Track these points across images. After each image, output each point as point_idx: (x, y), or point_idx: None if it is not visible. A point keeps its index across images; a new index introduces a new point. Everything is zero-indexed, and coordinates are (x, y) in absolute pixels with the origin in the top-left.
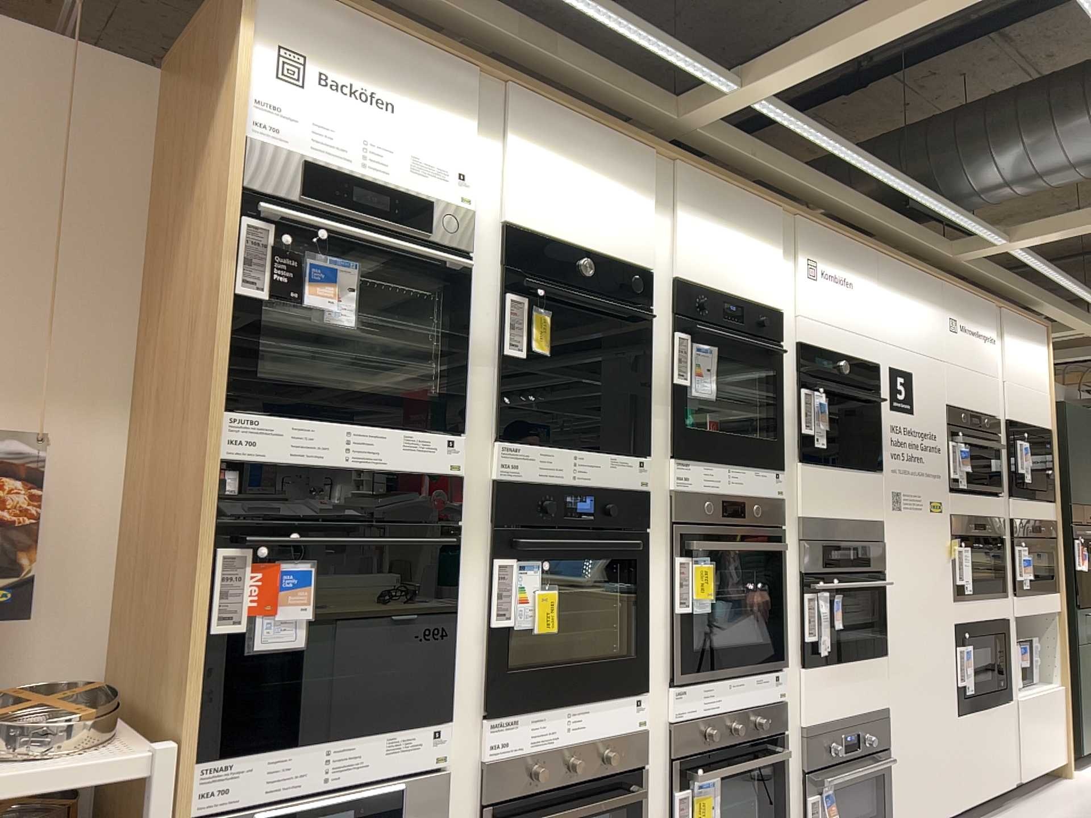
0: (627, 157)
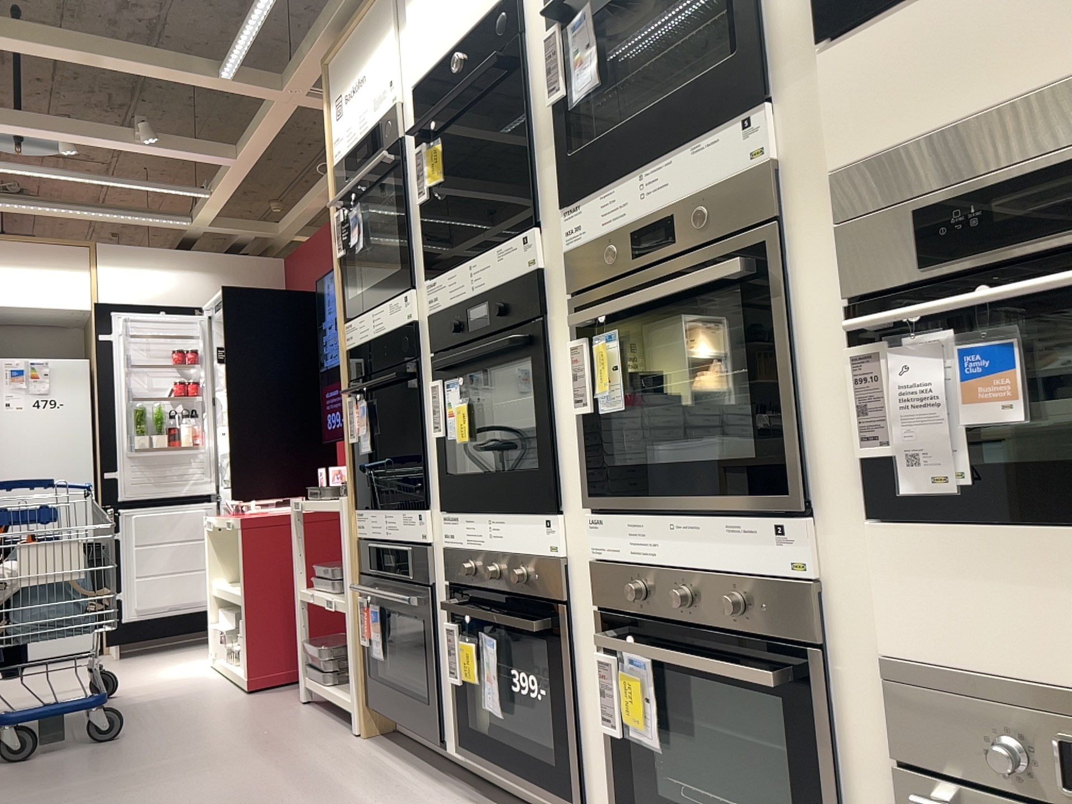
0: None
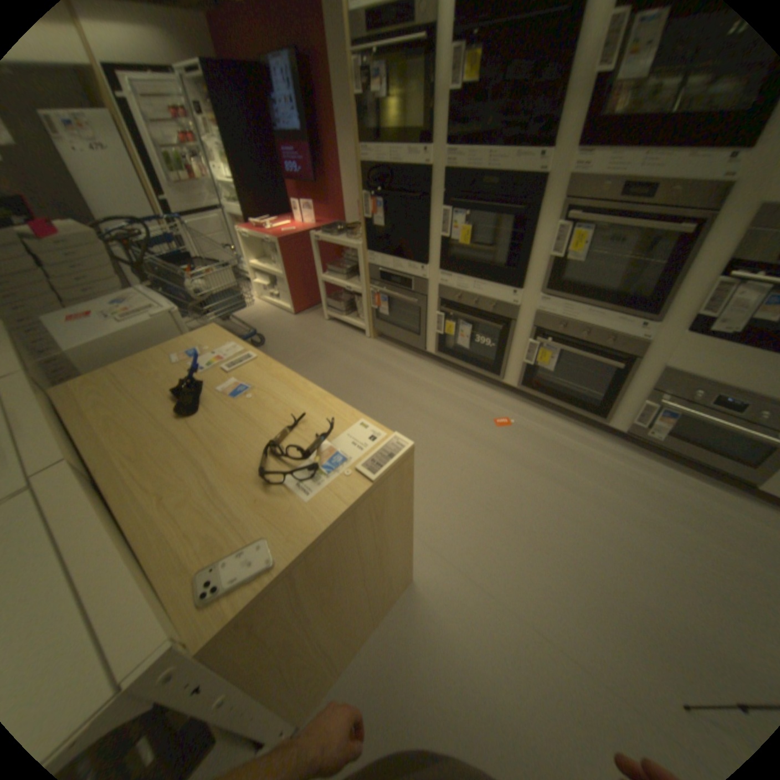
0: None
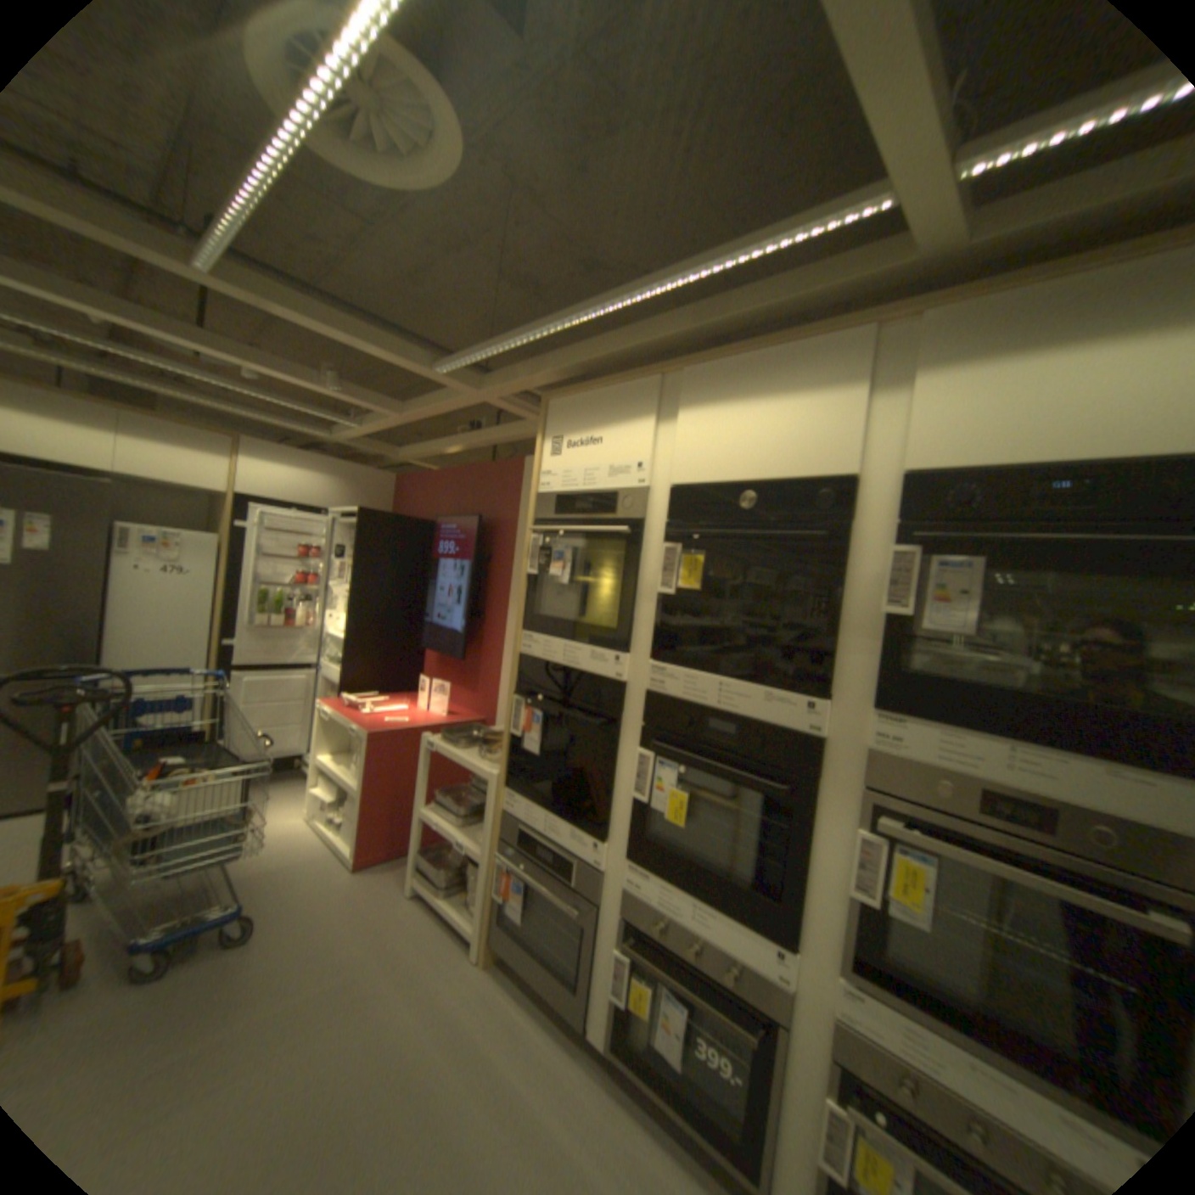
0: (826, 346)
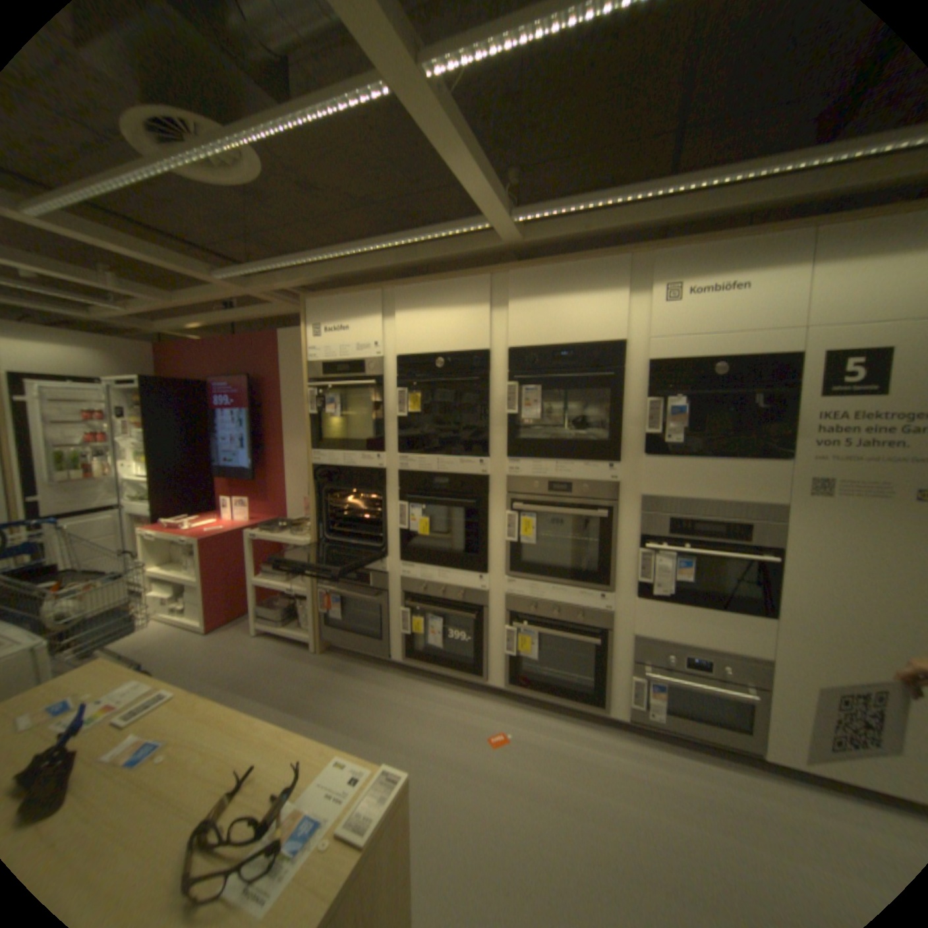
0: (468, 285)
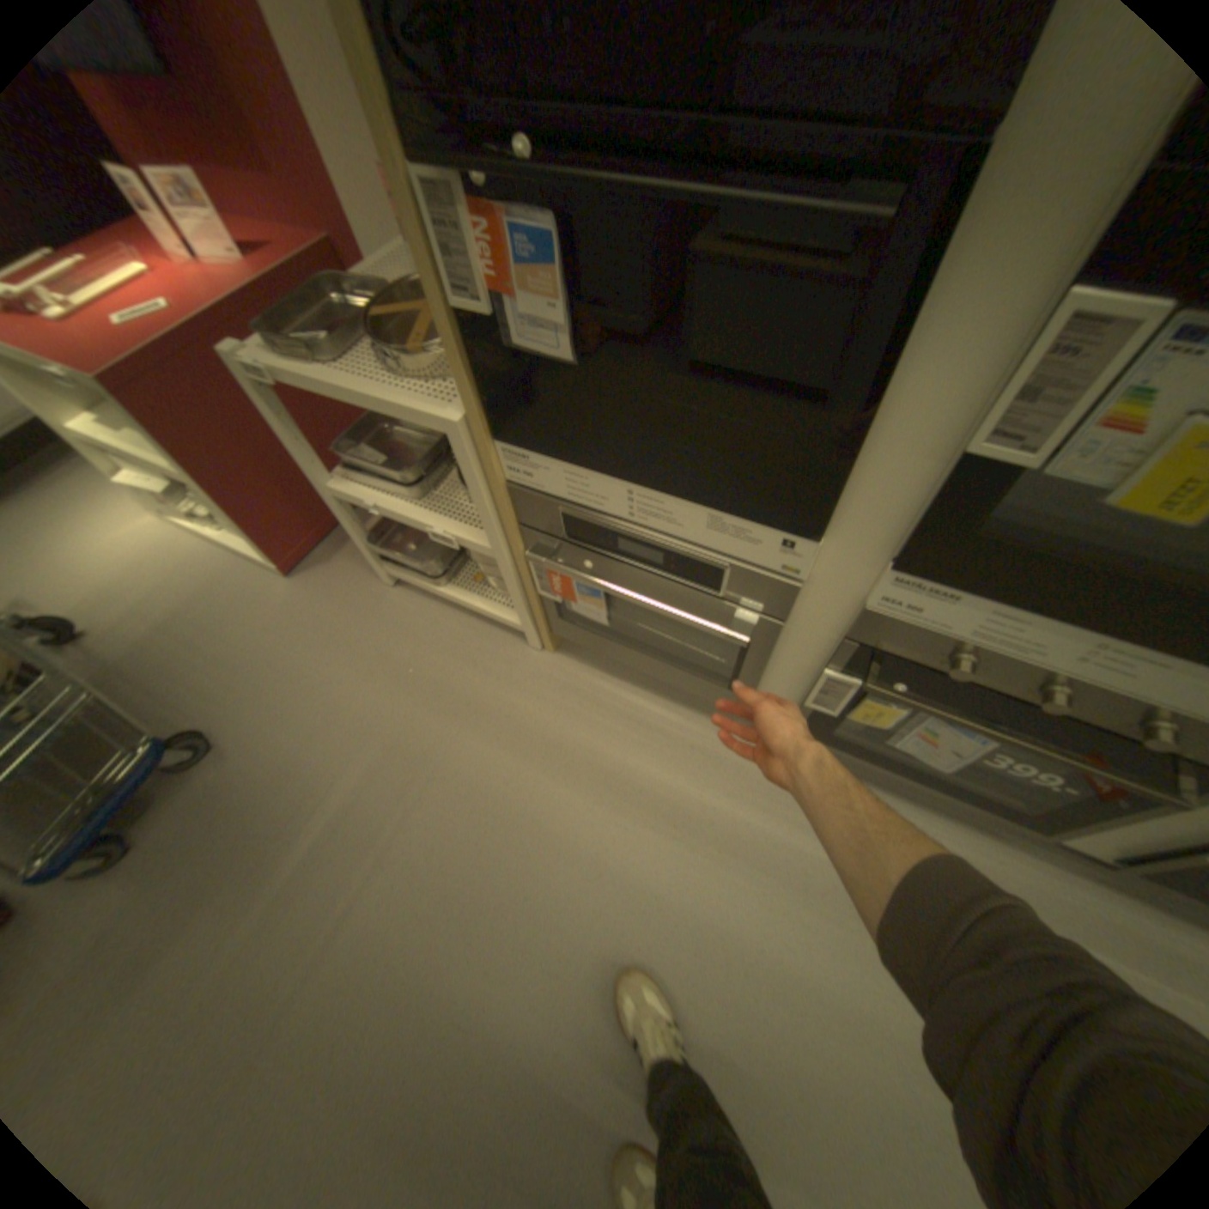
0: None
